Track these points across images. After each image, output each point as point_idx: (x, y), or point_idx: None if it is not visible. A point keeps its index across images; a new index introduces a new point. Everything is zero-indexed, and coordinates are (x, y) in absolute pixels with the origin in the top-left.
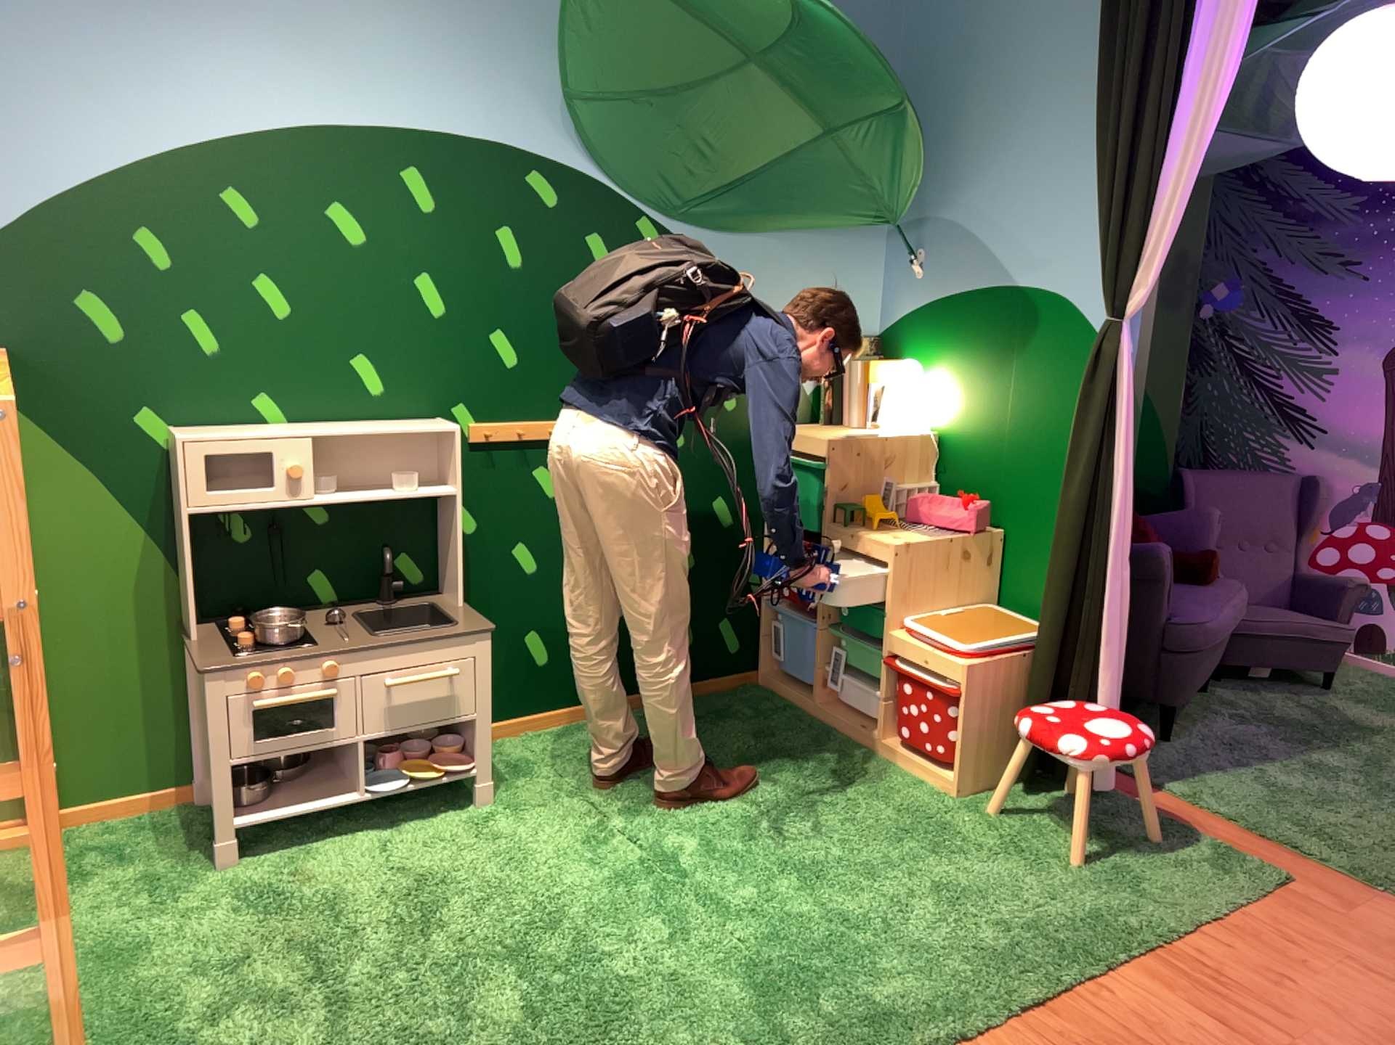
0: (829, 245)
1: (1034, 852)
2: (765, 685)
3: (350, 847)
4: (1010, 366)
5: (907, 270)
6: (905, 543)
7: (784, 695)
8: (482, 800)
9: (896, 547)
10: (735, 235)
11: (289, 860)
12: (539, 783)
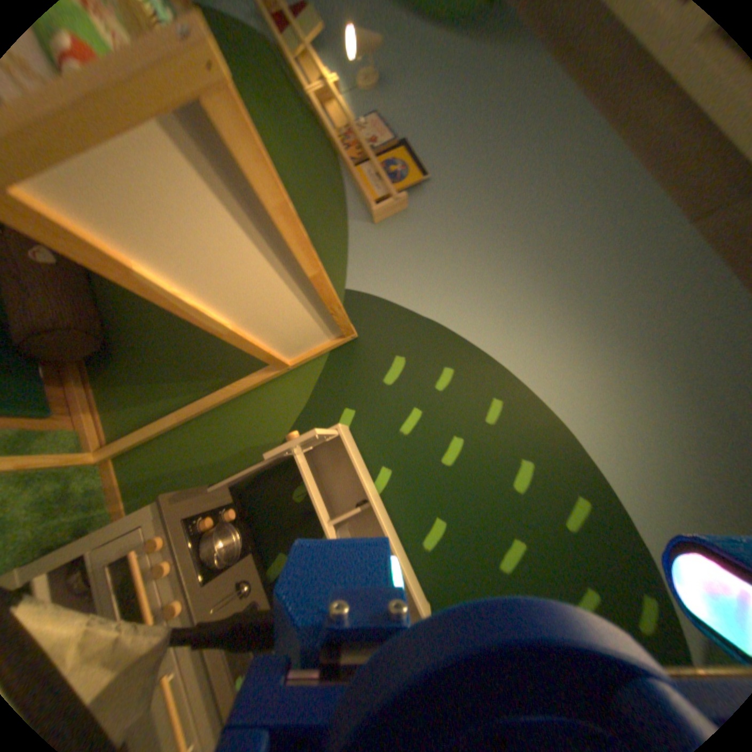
0: None
1: None
2: None
3: None
4: None
5: None
6: None
7: None
8: None
9: None
10: None
11: None
12: None
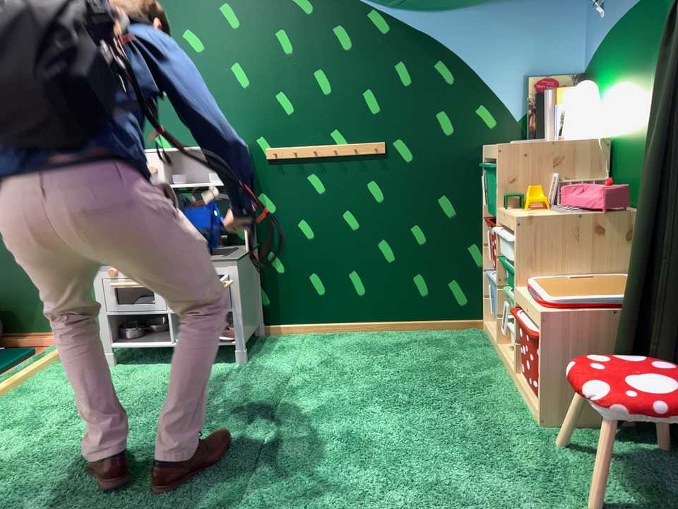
0: (532, 4)
1: (565, 497)
2: (484, 331)
3: (155, 372)
4: (655, 58)
5: (593, 7)
6: (533, 217)
7: (490, 339)
8: (237, 364)
9: (523, 219)
10: (443, 7)
11: (125, 372)
12: (278, 361)
